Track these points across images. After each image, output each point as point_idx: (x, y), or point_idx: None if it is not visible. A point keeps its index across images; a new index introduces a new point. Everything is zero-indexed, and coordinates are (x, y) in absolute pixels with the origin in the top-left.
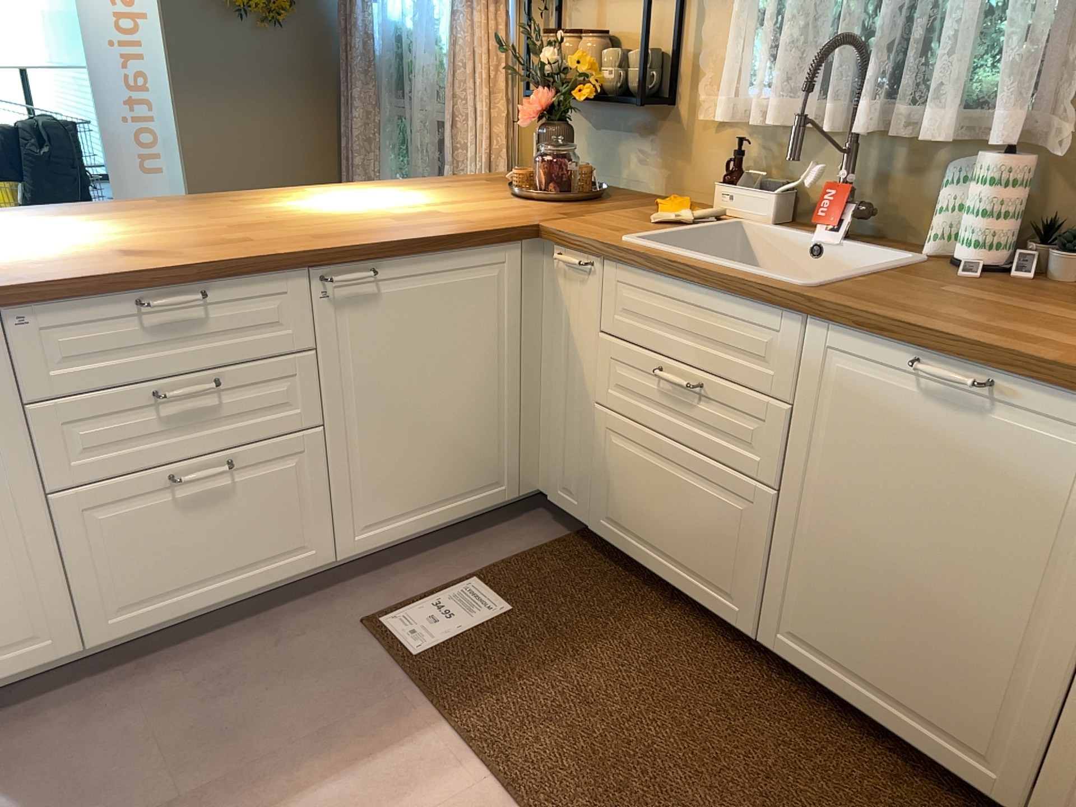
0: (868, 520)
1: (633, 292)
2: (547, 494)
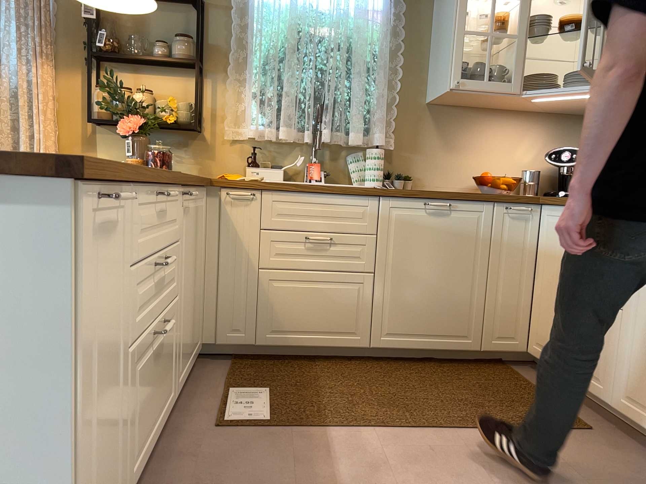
0: (415, 268)
1: (283, 204)
2: (212, 343)
